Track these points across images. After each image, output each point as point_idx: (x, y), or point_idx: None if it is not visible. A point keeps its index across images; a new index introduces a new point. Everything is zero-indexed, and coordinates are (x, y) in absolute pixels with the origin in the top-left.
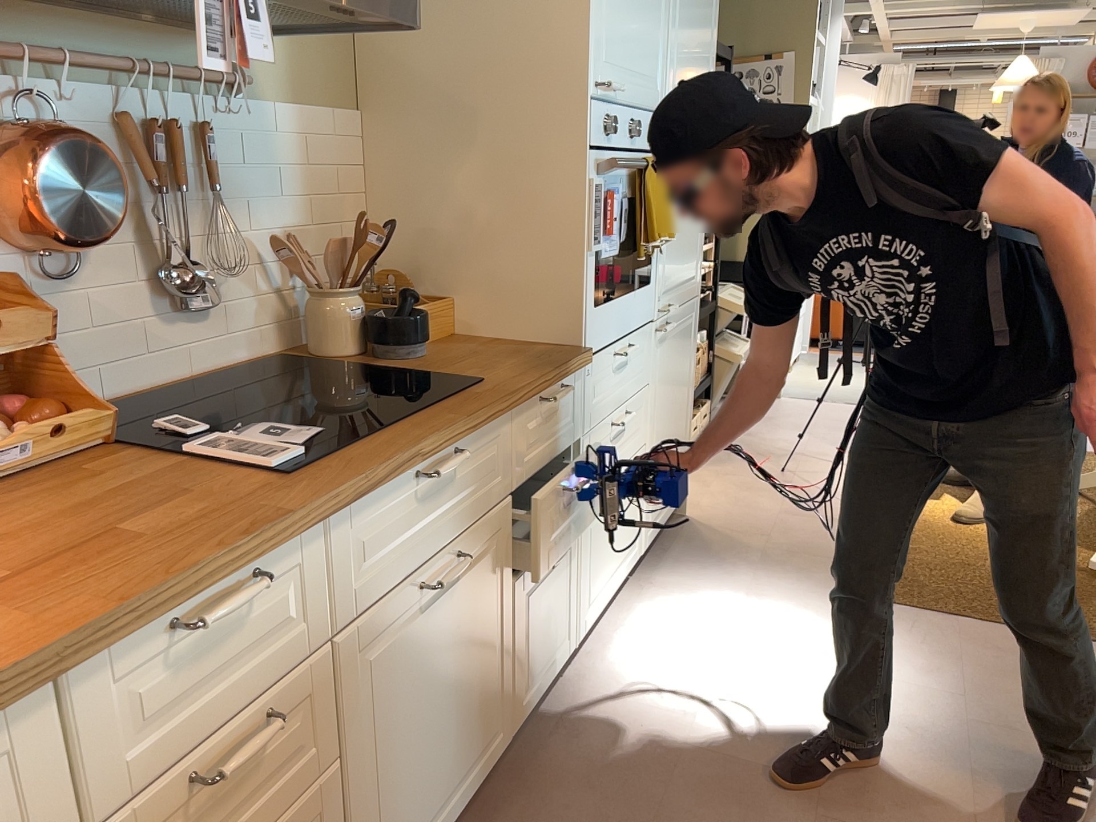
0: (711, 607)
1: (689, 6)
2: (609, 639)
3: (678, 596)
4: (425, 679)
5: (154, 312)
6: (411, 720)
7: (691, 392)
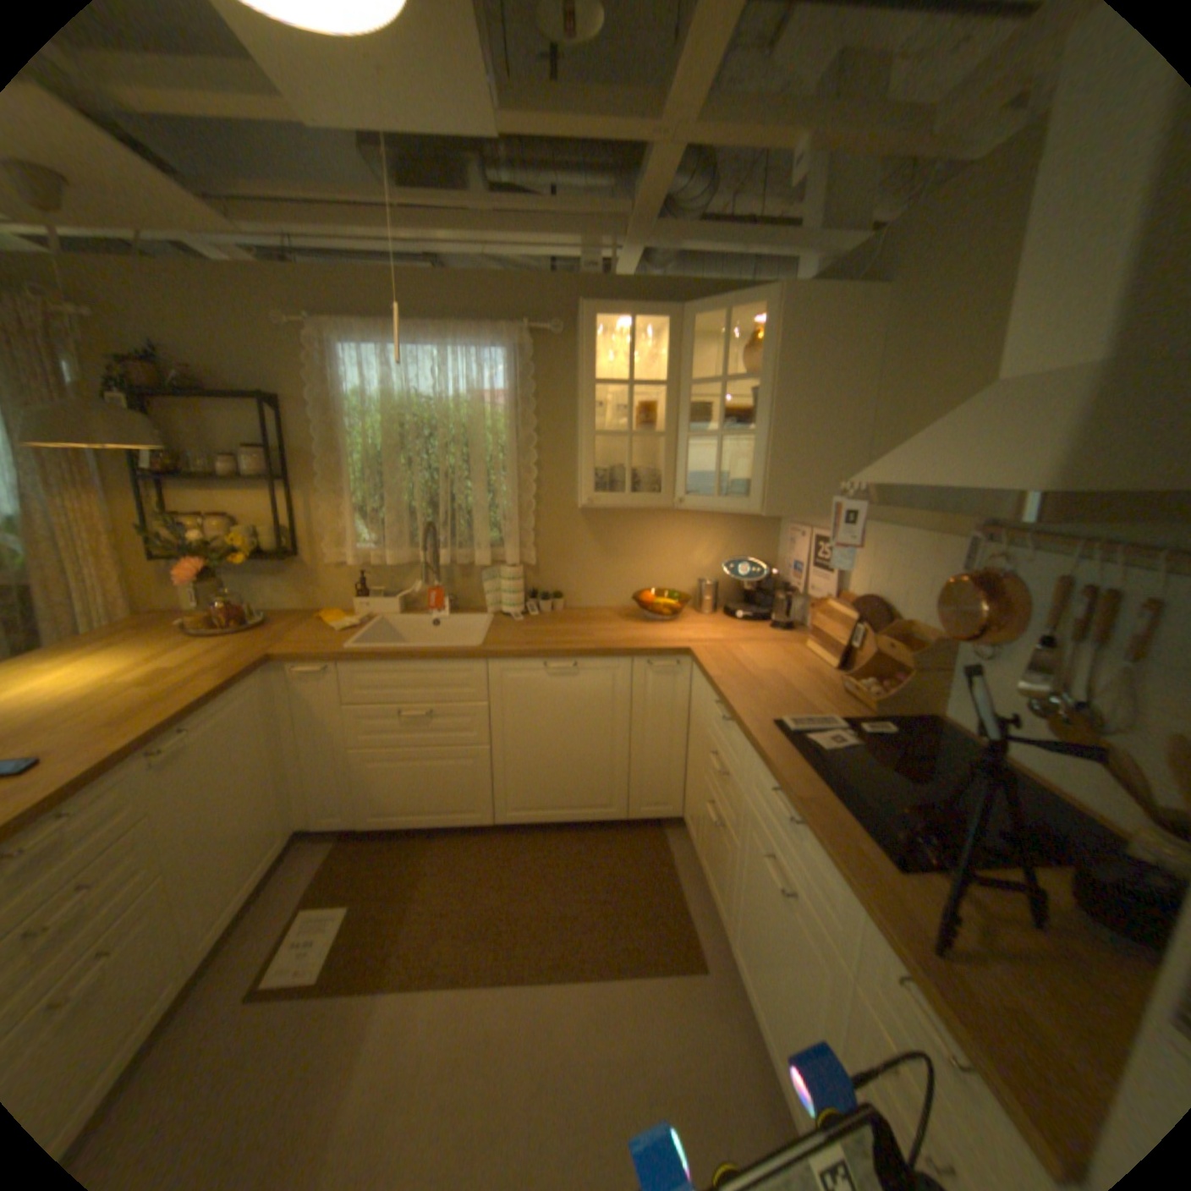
0: None
1: None
2: None
3: None
4: (770, 920)
5: (1045, 721)
6: (761, 919)
7: None
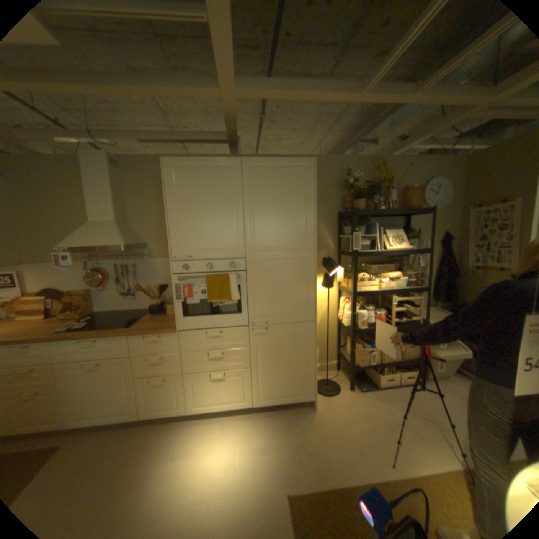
0: (245, 443)
1: (268, 217)
2: (210, 424)
3: (248, 431)
4: (87, 387)
5: (120, 297)
6: (81, 393)
7: (313, 359)
